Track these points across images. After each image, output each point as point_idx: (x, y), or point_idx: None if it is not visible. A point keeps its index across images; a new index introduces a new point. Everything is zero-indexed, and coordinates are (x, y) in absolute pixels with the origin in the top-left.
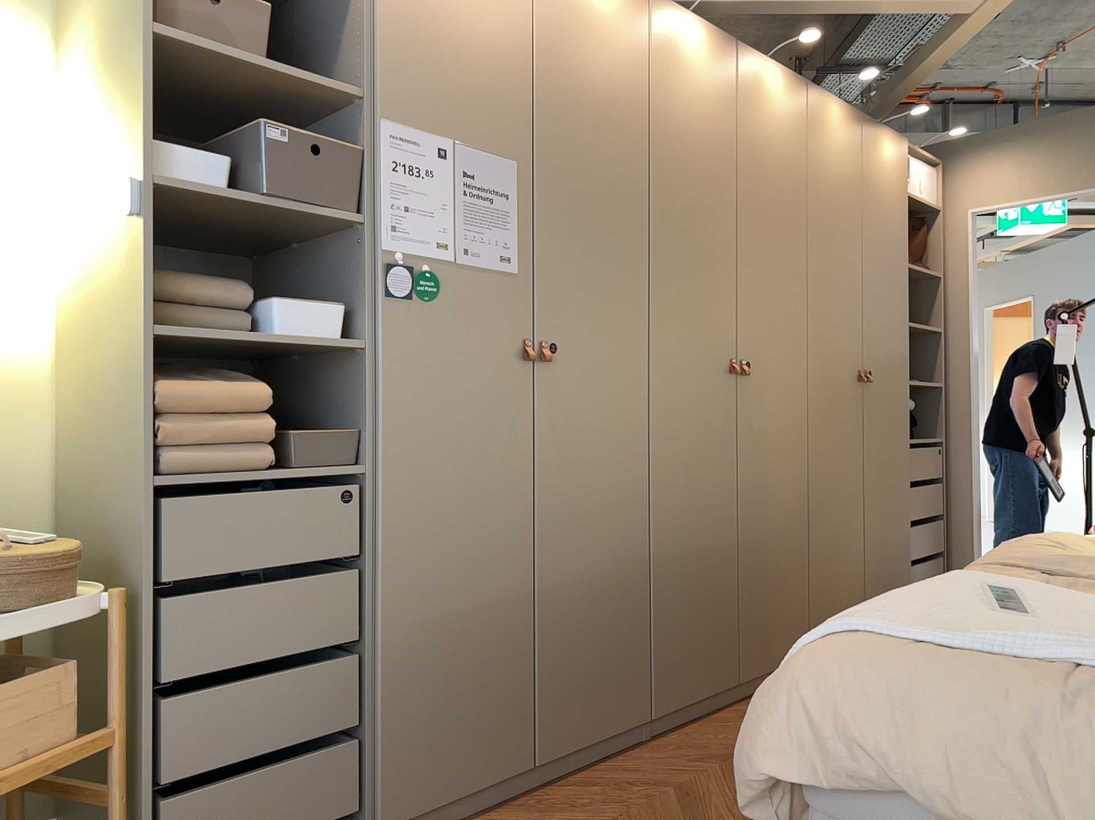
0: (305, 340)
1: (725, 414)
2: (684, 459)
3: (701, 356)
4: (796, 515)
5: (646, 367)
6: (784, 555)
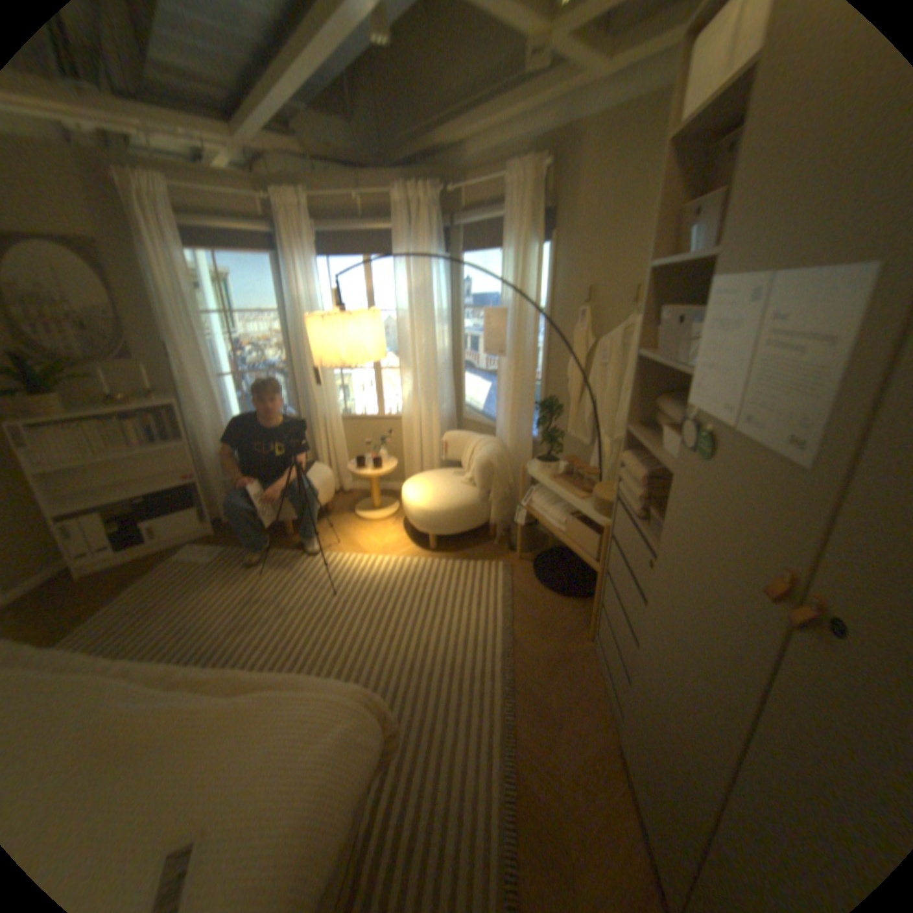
0: (667, 459)
1: None
2: None
3: None
4: None
5: None
6: None
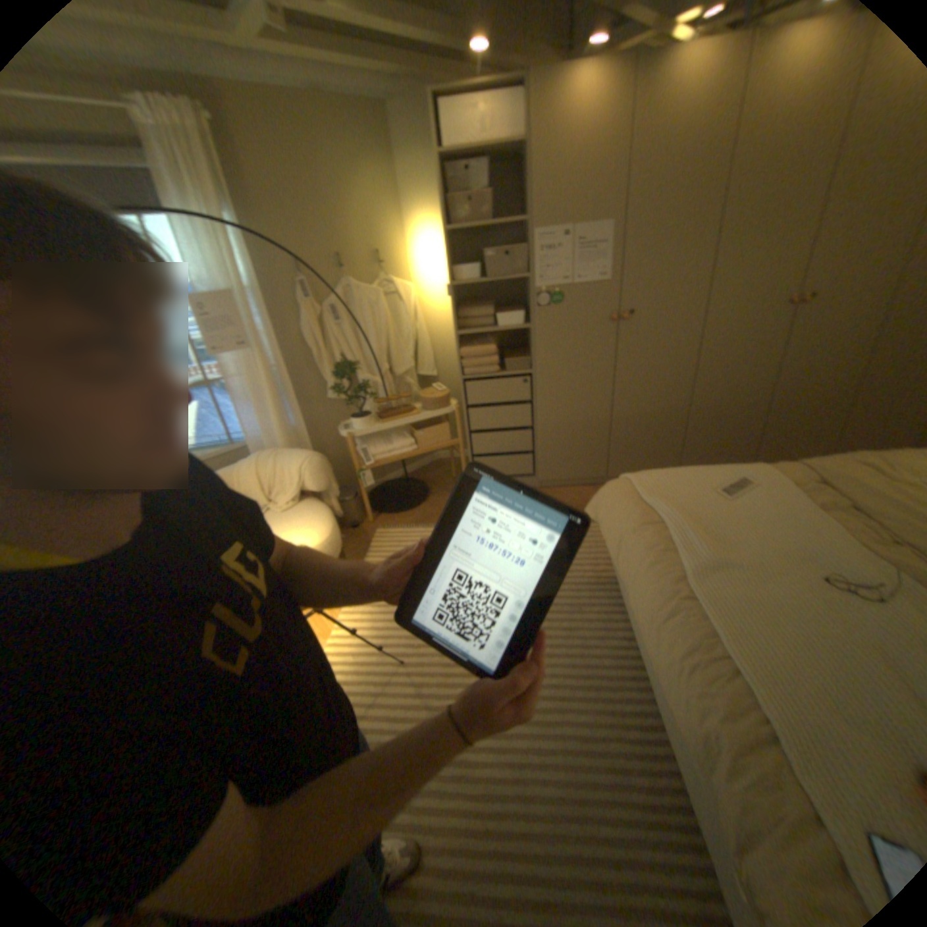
0: (513, 327)
1: (785, 330)
2: (735, 359)
3: (766, 296)
4: (852, 387)
5: (709, 311)
6: (828, 411)
